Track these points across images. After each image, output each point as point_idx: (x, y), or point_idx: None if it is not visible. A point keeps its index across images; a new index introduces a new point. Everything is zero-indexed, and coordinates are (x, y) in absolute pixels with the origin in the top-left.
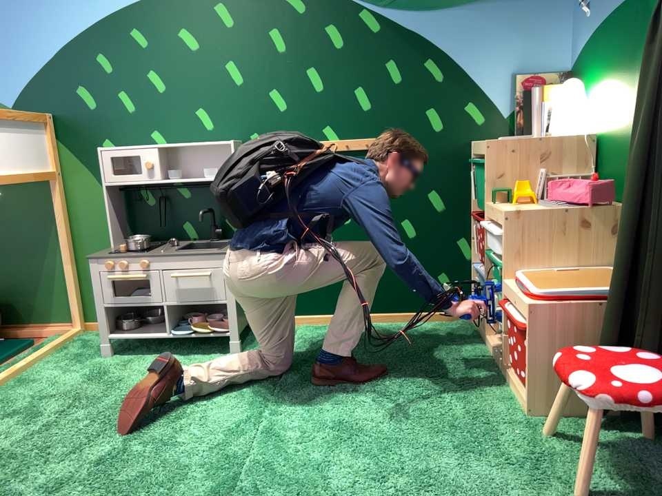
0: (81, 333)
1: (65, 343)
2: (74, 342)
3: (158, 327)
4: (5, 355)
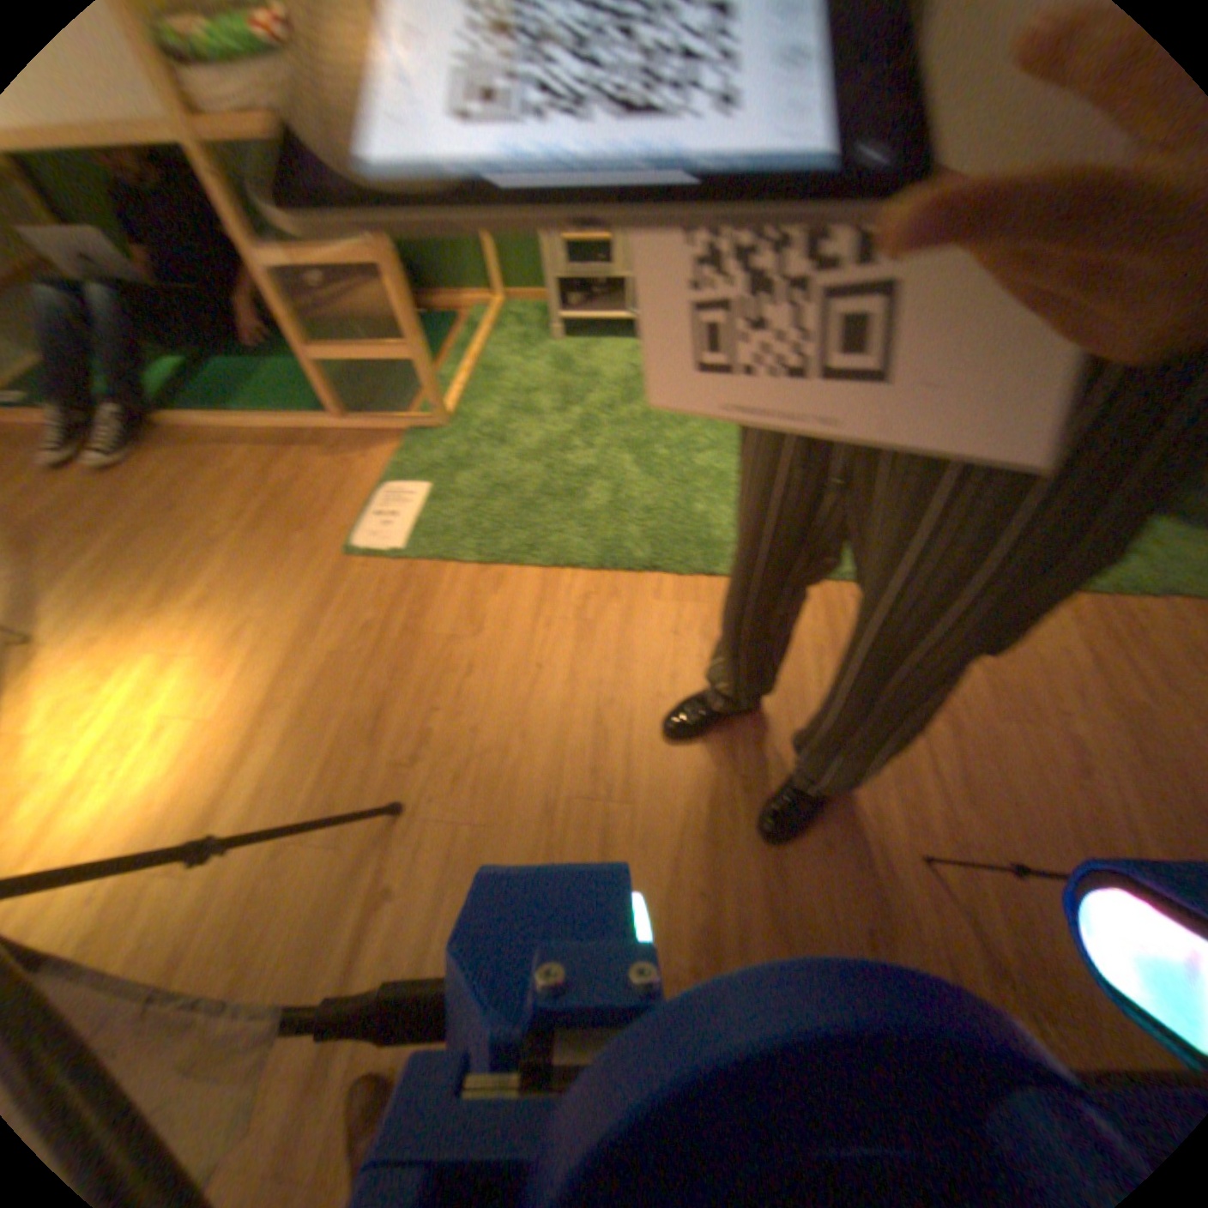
0: (500, 302)
1: (493, 316)
2: (501, 314)
3: (605, 301)
4: (437, 331)
